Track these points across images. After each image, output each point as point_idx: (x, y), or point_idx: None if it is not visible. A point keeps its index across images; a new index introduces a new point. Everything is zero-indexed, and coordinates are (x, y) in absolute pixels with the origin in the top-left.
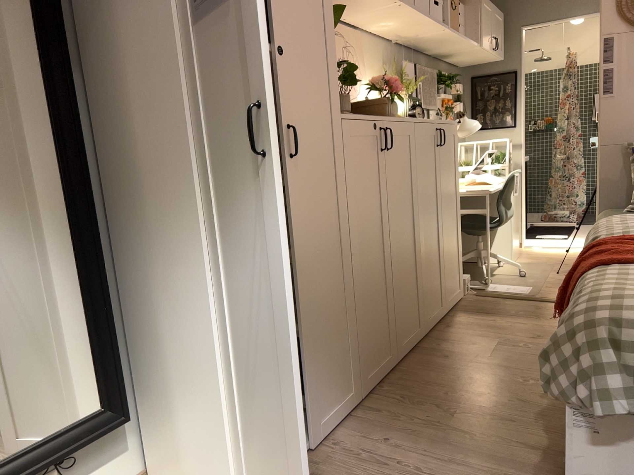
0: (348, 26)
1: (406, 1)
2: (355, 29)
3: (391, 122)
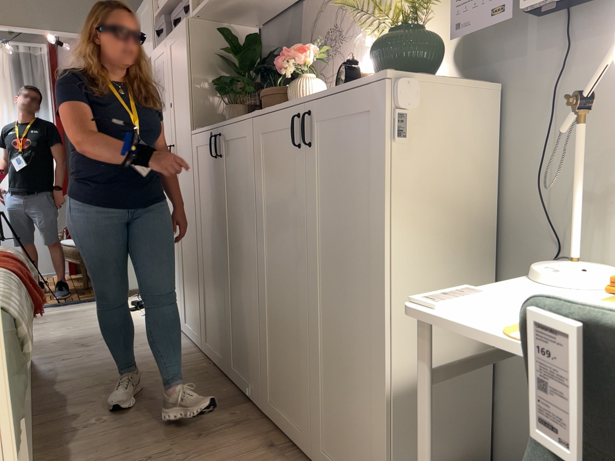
0: None
1: None
2: None
3: (223, 127)
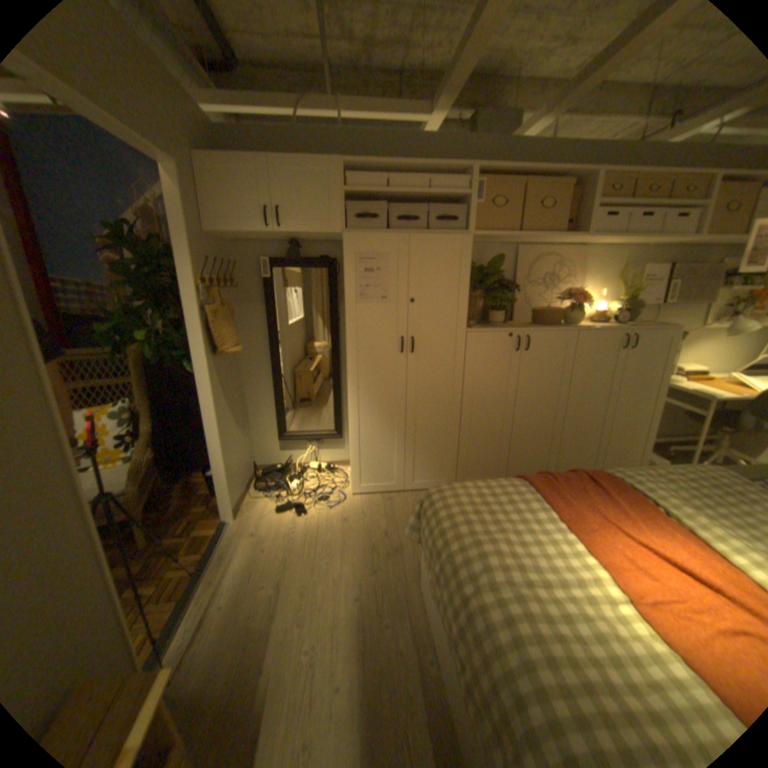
0: (573, 245)
1: (609, 230)
2: (583, 245)
3: (535, 332)
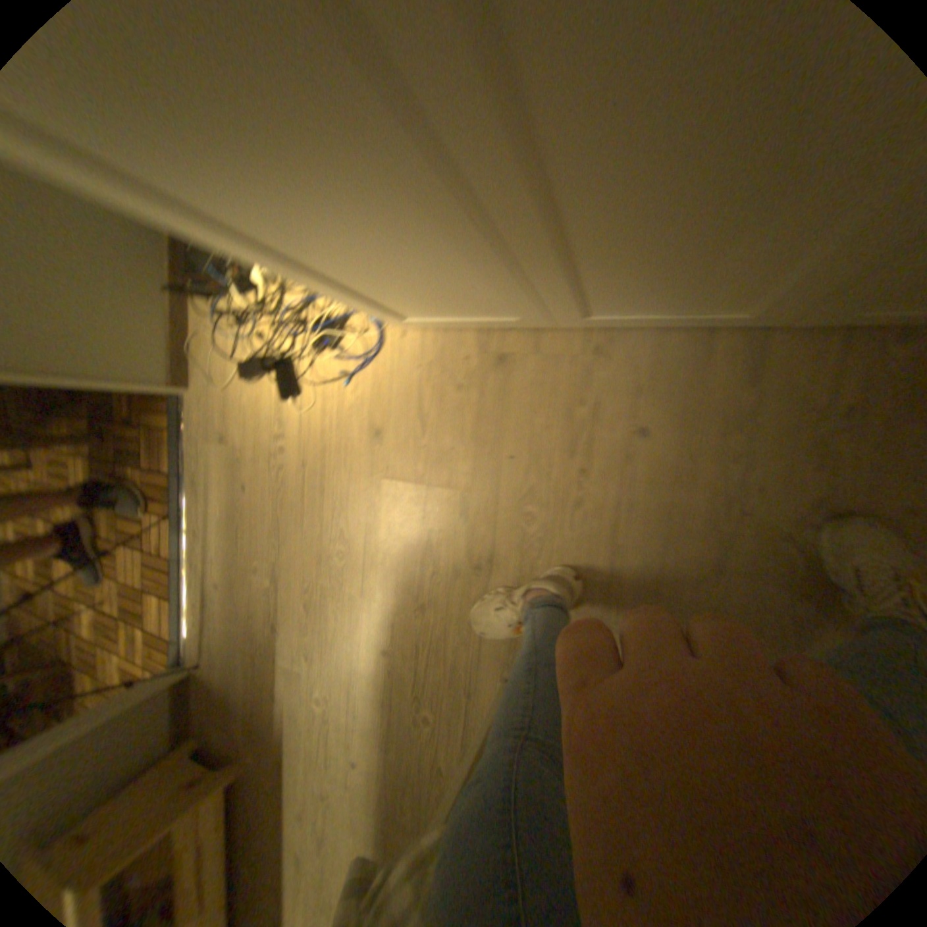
0: None
1: None
2: None
3: None
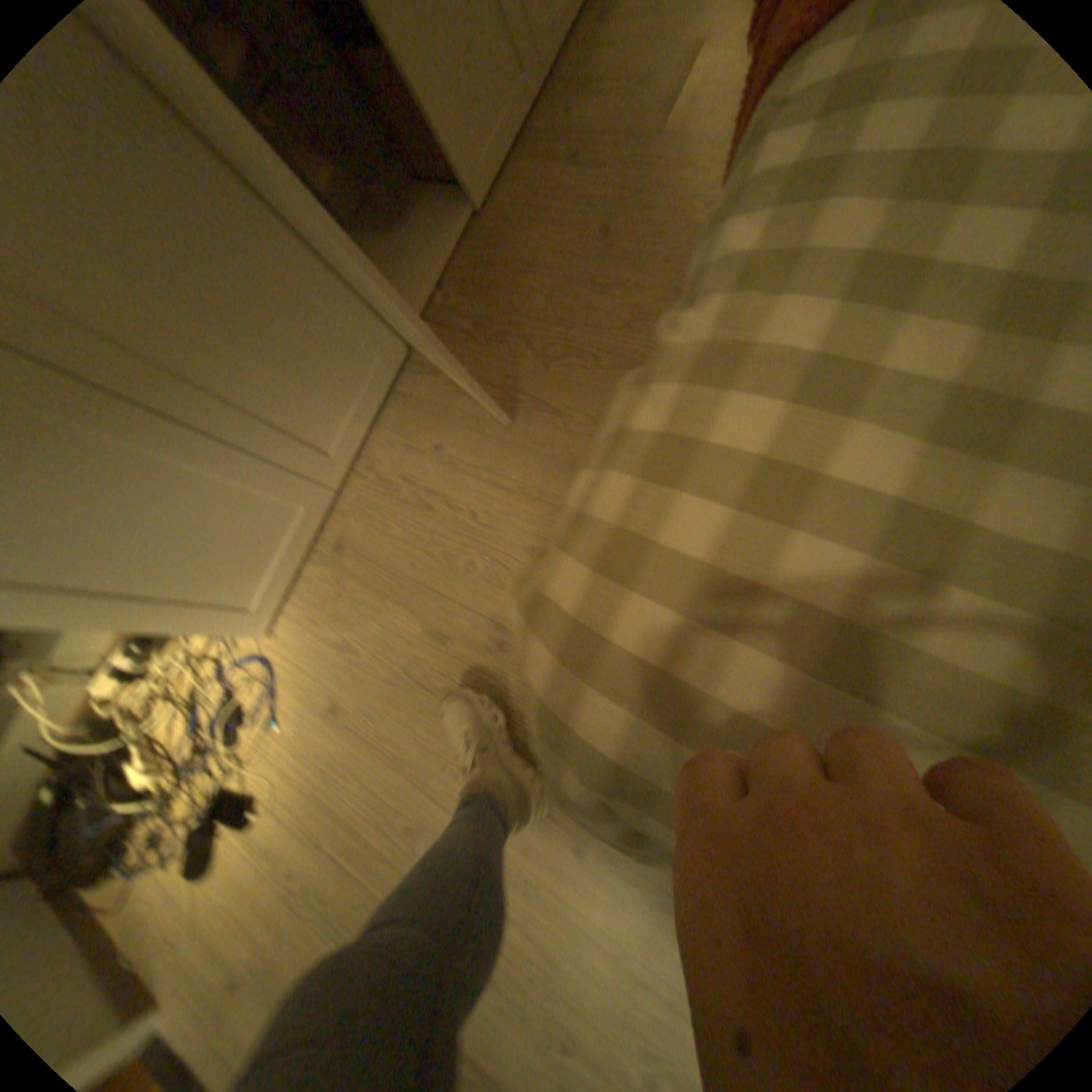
0: None
1: None
2: None
3: None
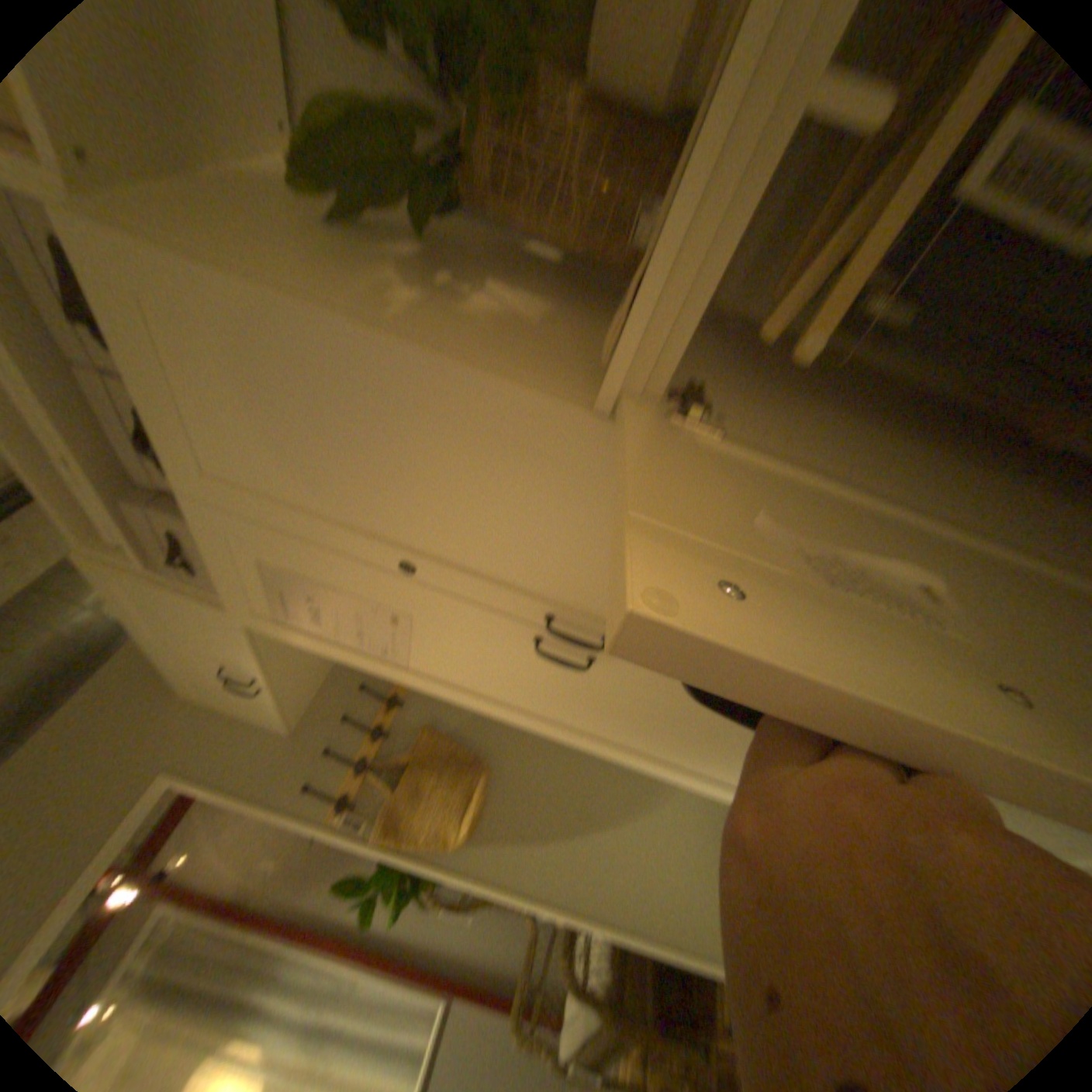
0: None
1: None
2: None
3: None
